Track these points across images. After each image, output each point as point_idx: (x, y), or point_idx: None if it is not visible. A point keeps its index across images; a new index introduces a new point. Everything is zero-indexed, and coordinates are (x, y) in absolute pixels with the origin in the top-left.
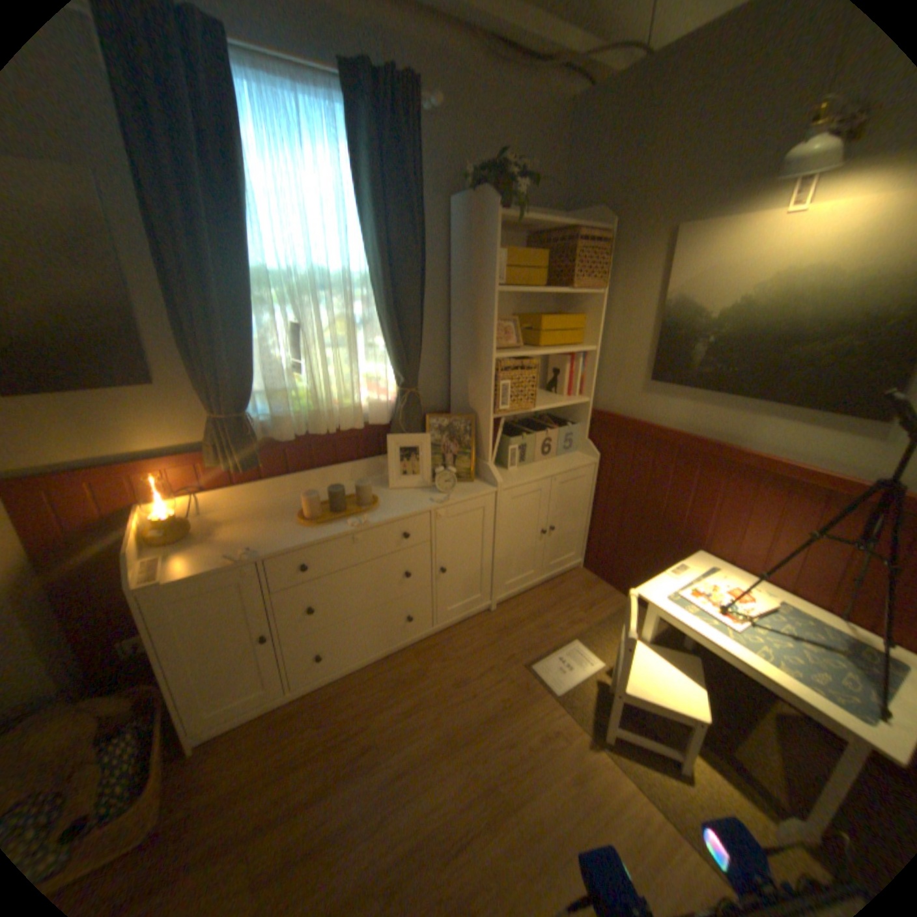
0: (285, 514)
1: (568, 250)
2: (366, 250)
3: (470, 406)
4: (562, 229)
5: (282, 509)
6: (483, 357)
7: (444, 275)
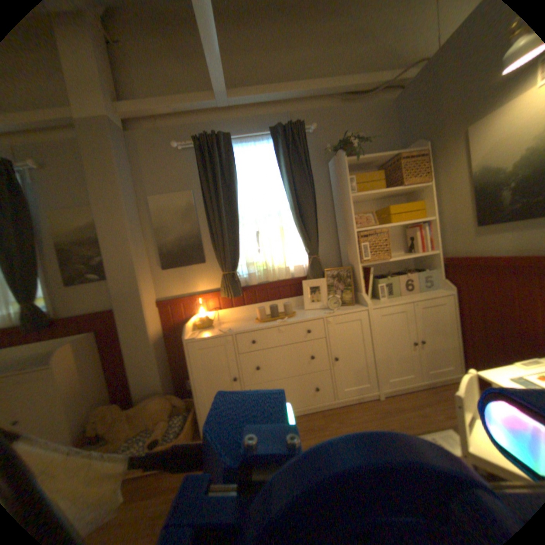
0: (251, 319)
1: (397, 167)
2: (287, 195)
3: (350, 262)
4: (392, 158)
5: (251, 318)
6: (350, 232)
7: (329, 199)
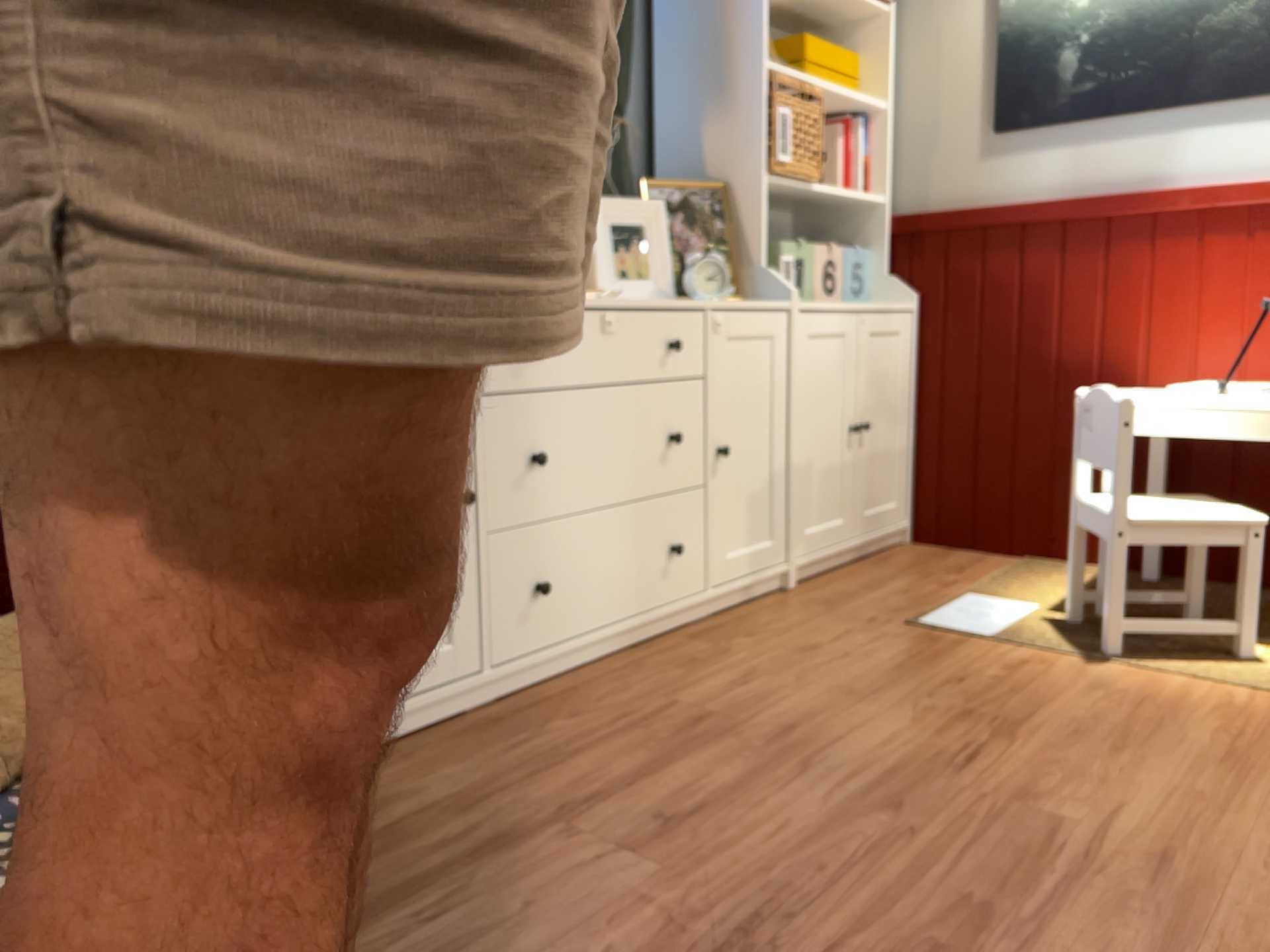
0: None
1: None
2: None
3: (709, 175)
4: None
5: None
6: (740, 69)
7: None
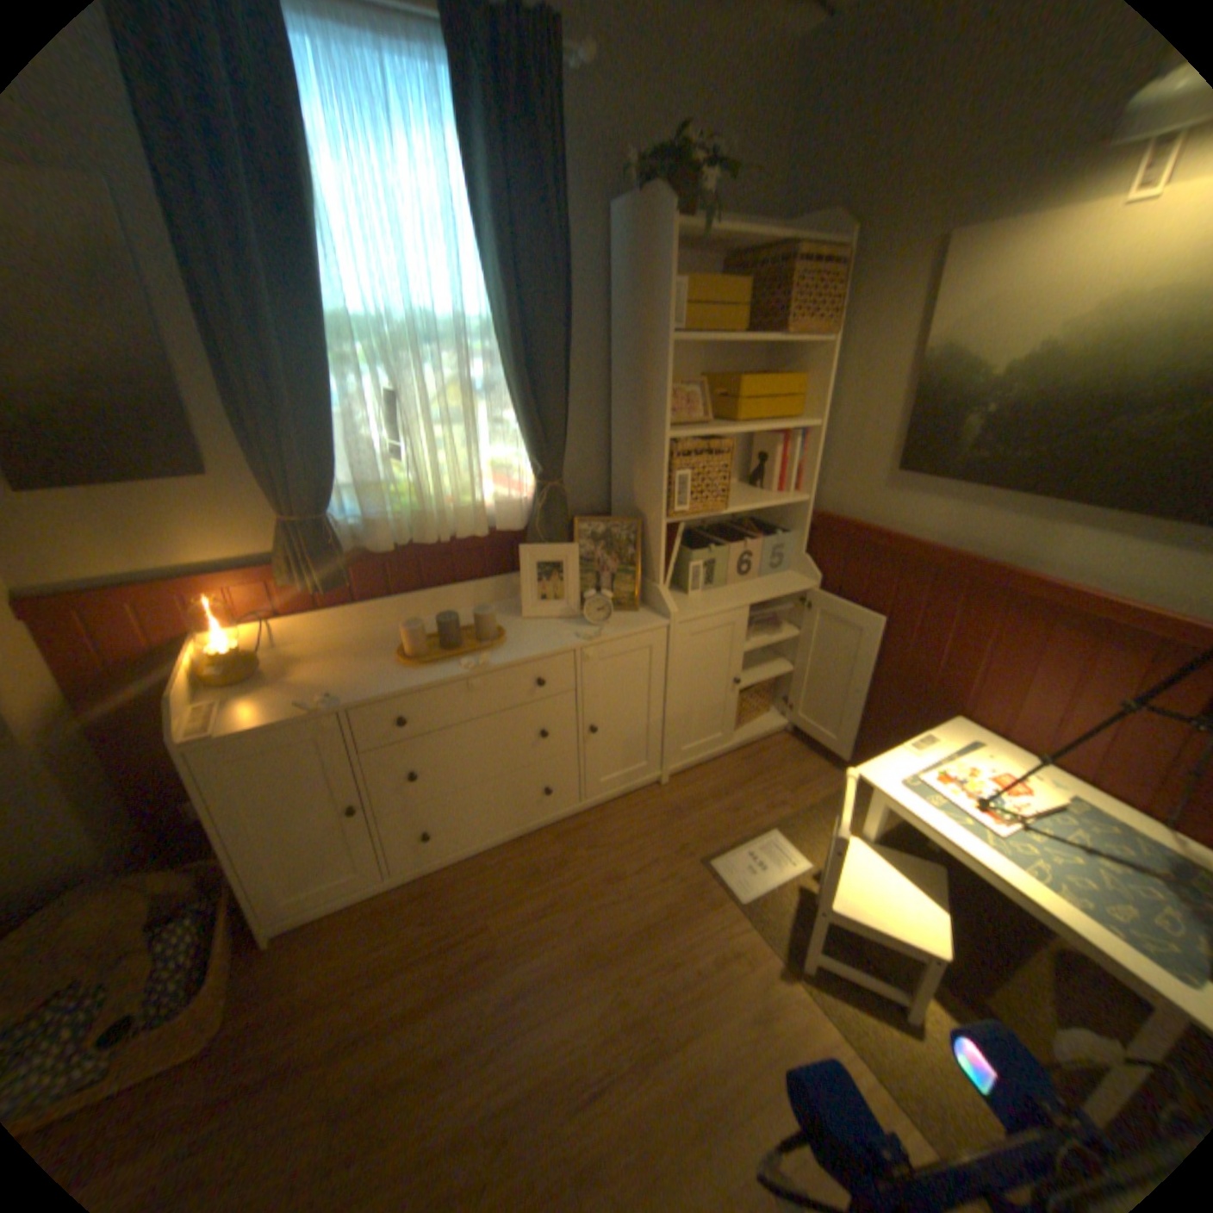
0: (383, 648)
1: (782, 276)
2: (489, 283)
3: (636, 506)
4: (775, 245)
5: (380, 641)
6: (653, 436)
7: (602, 317)
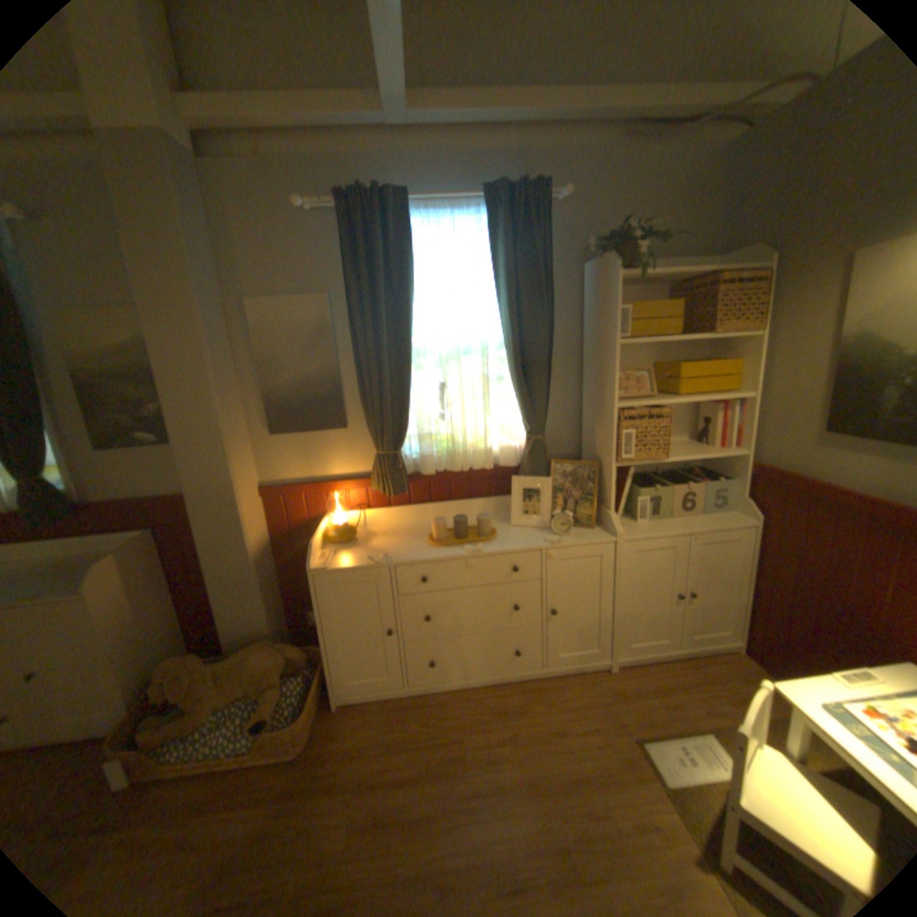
0: (422, 534)
1: (709, 295)
2: (502, 320)
3: (596, 454)
4: (704, 275)
5: (421, 530)
6: (607, 406)
7: (577, 332)
